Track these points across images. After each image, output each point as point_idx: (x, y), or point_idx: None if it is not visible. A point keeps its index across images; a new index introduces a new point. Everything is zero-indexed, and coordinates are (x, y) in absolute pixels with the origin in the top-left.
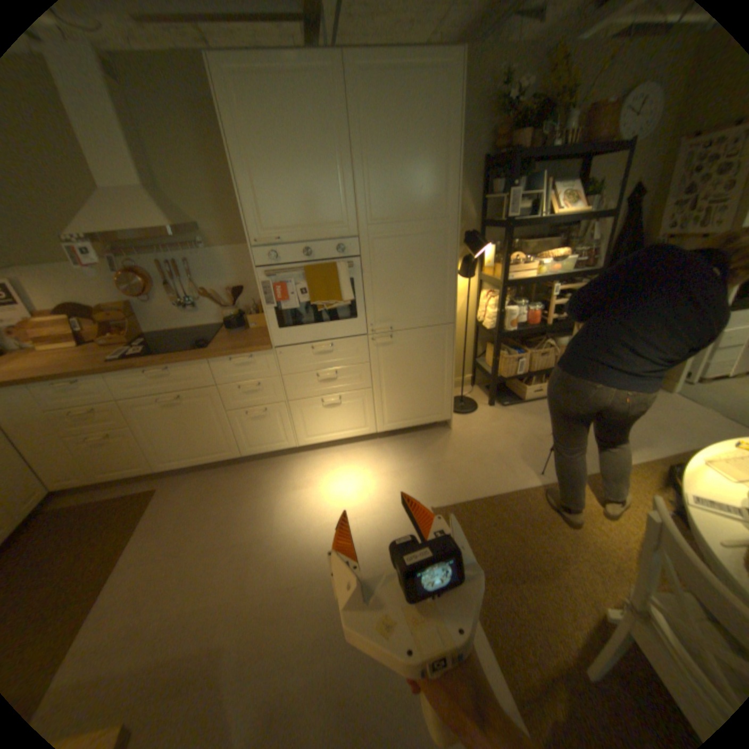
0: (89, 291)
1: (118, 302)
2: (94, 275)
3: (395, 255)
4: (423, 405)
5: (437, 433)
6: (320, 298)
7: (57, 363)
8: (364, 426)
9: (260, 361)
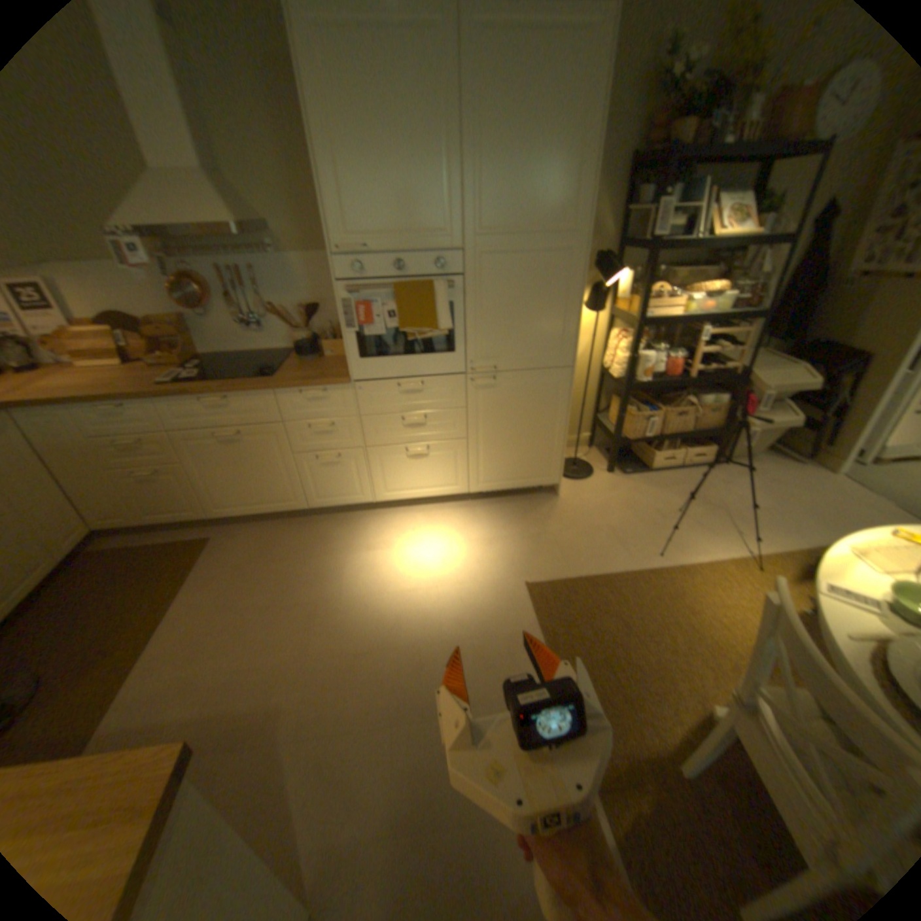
0: (139, 300)
1: (173, 316)
2: (145, 280)
3: (507, 277)
4: (527, 465)
5: (542, 501)
6: (412, 326)
7: (103, 383)
8: (455, 485)
9: (337, 397)
